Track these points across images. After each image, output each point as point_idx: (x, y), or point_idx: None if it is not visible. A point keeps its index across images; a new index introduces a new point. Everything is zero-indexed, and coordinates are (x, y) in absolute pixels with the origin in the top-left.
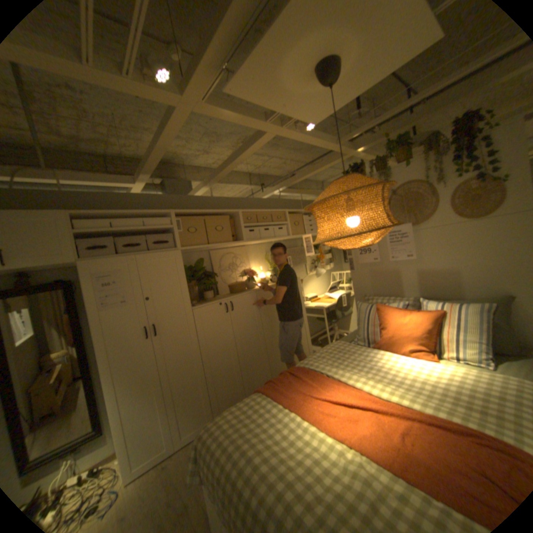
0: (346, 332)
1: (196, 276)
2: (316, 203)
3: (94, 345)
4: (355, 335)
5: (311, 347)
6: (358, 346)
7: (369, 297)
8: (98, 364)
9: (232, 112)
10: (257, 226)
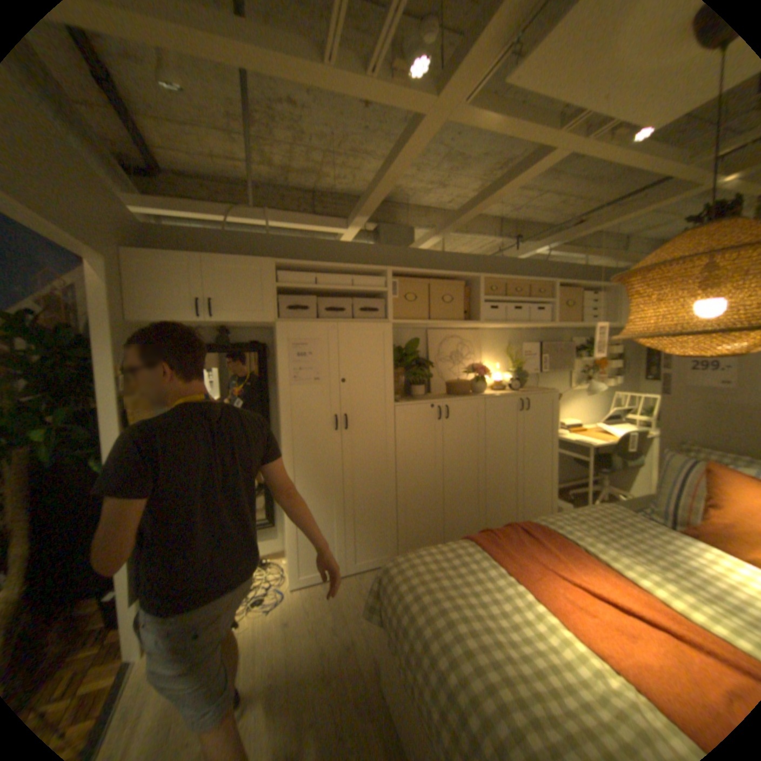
0: (624, 494)
1: (404, 362)
2: (642, 270)
3: (281, 425)
4: (647, 503)
5: (556, 501)
6: (651, 523)
7: (691, 447)
8: (282, 447)
9: (506, 118)
10: (504, 301)
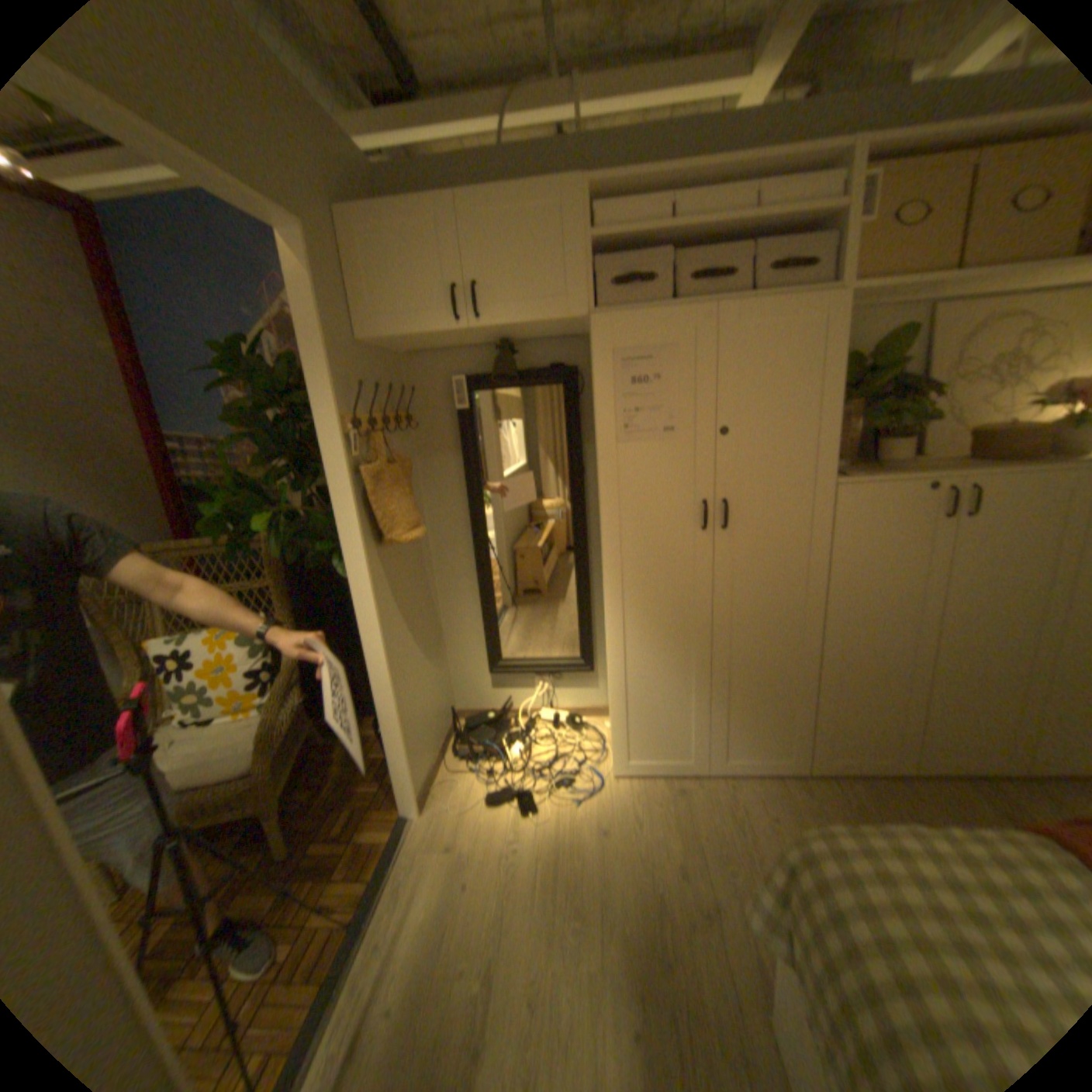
0: None
1: (871, 386)
2: None
3: (602, 517)
4: None
5: None
6: None
7: None
8: (604, 557)
9: None
10: None
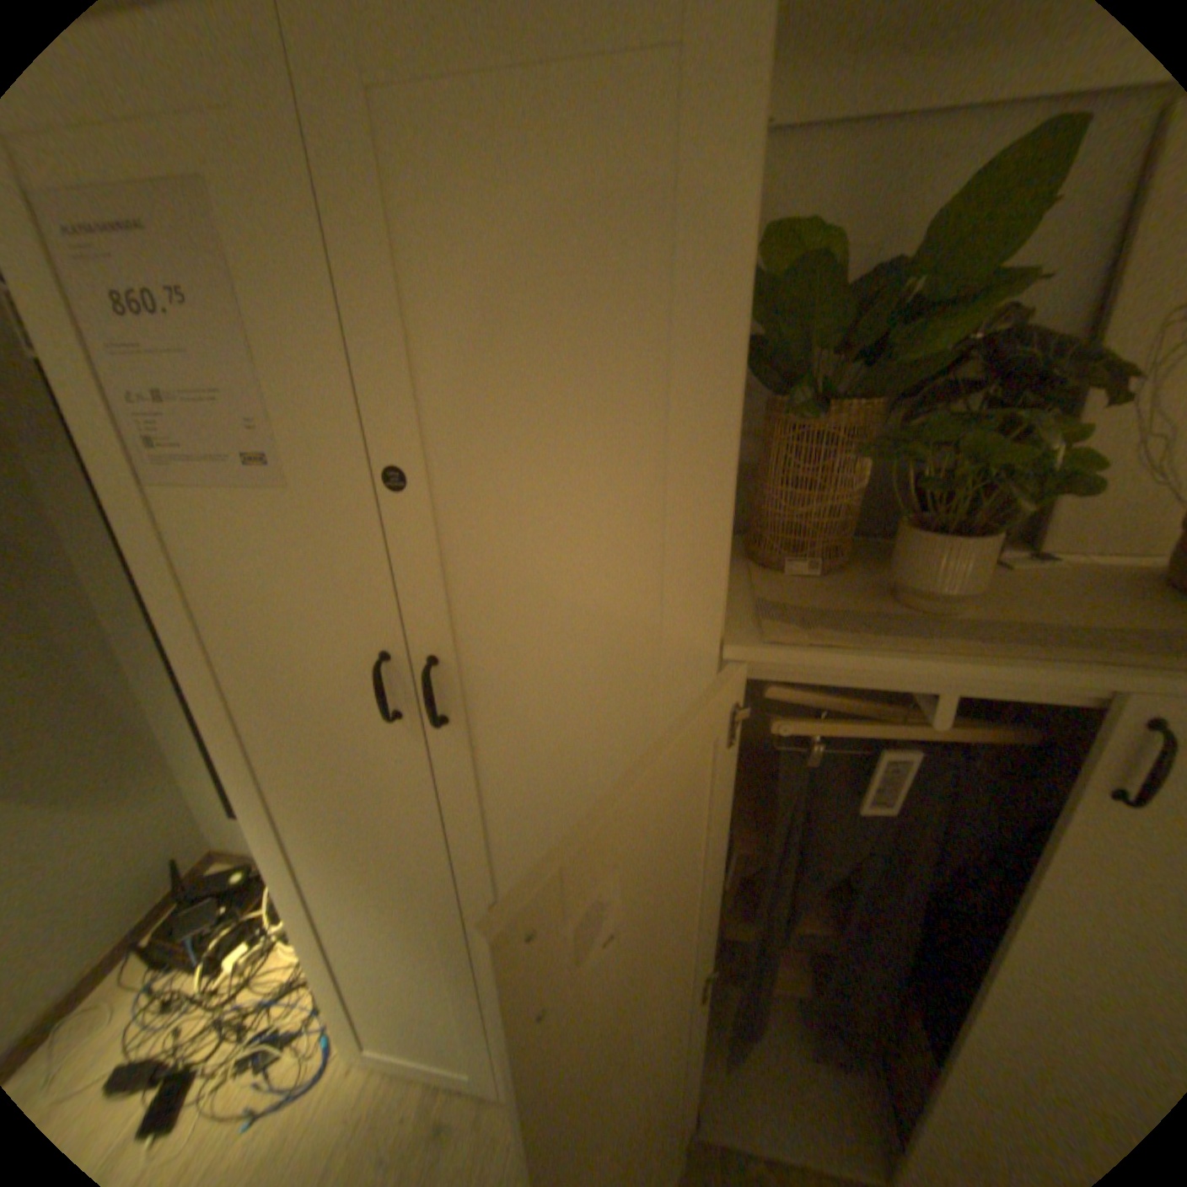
0: None
1: (902, 354)
2: None
3: (169, 653)
4: None
5: None
6: None
7: None
8: (204, 734)
9: None
10: None
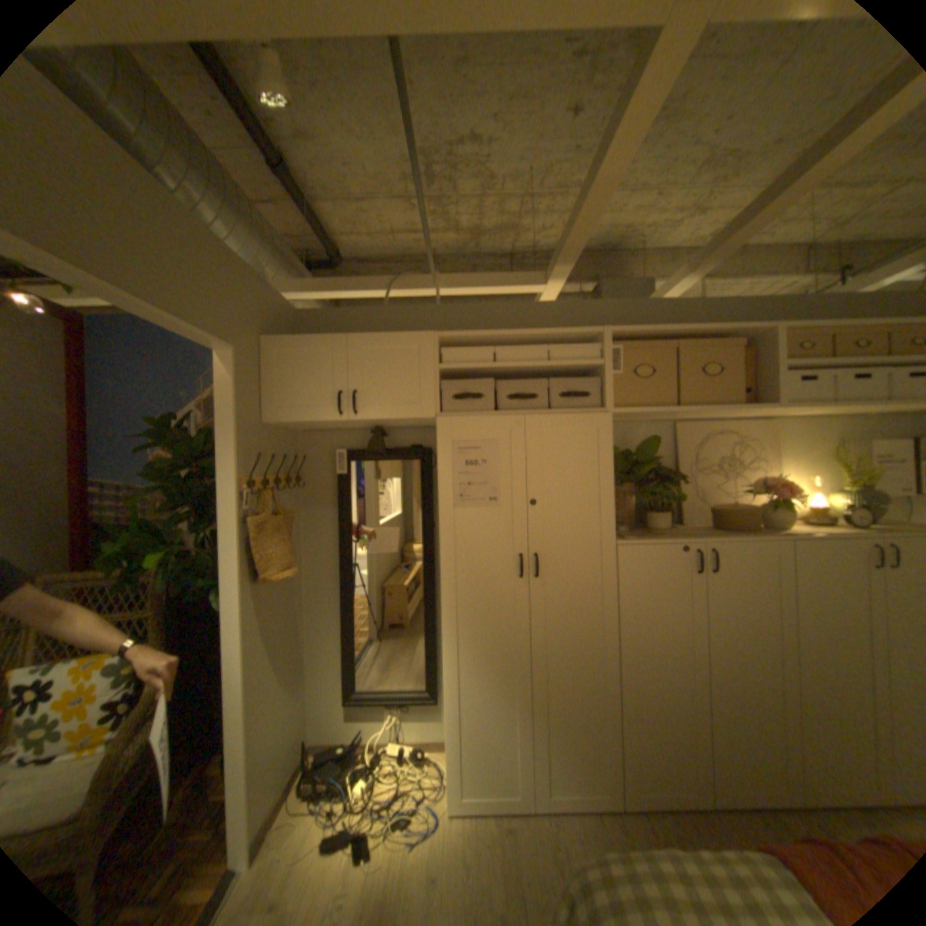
0: None
1: (636, 474)
2: None
3: (441, 564)
4: None
5: None
6: None
7: None
8: (442, 597)
9: None
10: (831, 367)
